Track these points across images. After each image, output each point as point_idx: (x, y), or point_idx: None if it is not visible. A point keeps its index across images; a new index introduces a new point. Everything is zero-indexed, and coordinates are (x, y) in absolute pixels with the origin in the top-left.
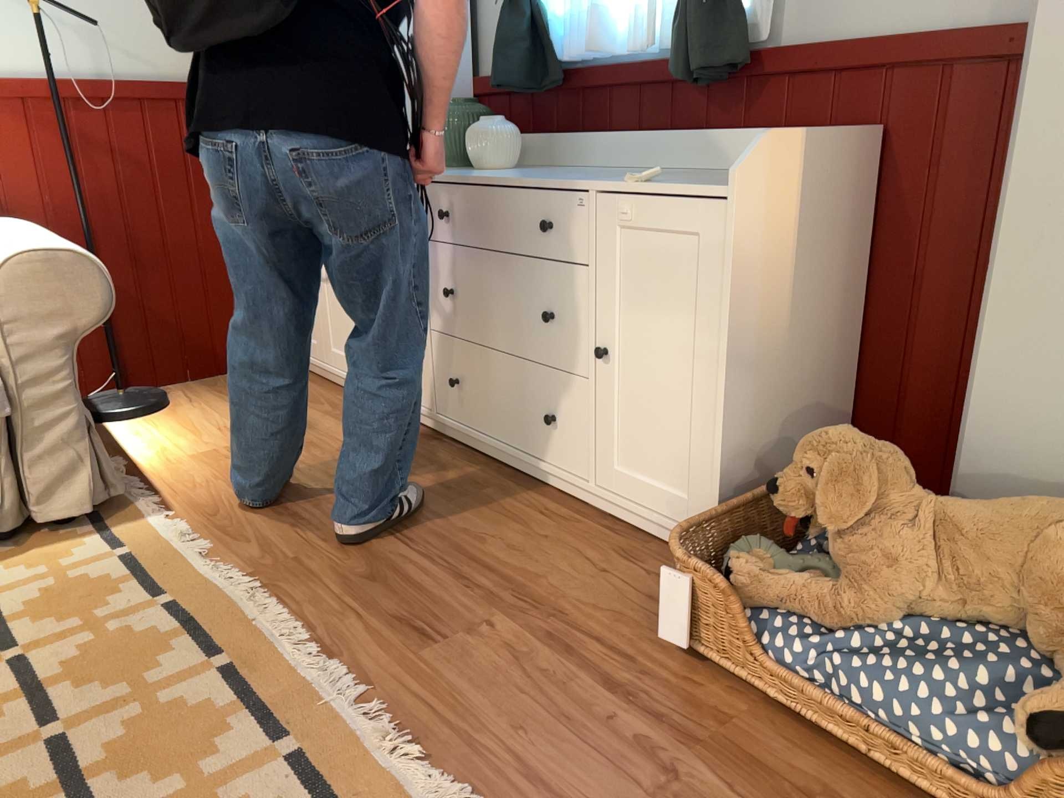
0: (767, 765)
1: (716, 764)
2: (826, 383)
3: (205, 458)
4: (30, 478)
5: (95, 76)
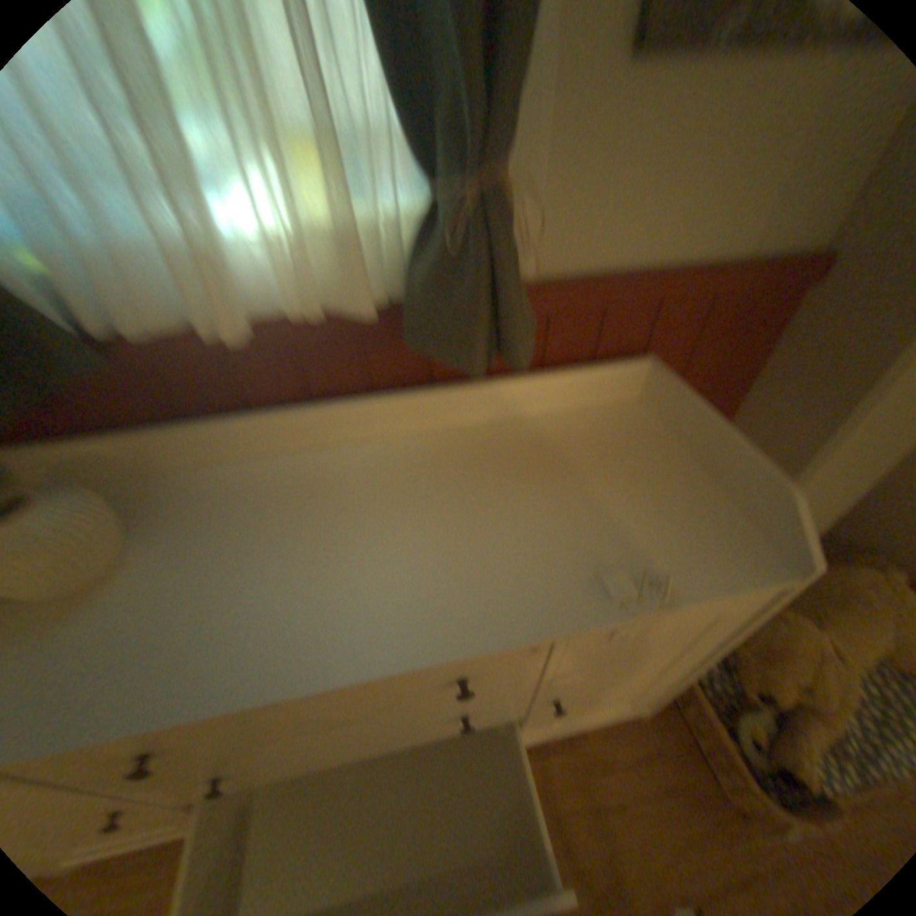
0: None
1: None
2: None
3: None
4: None
5: None
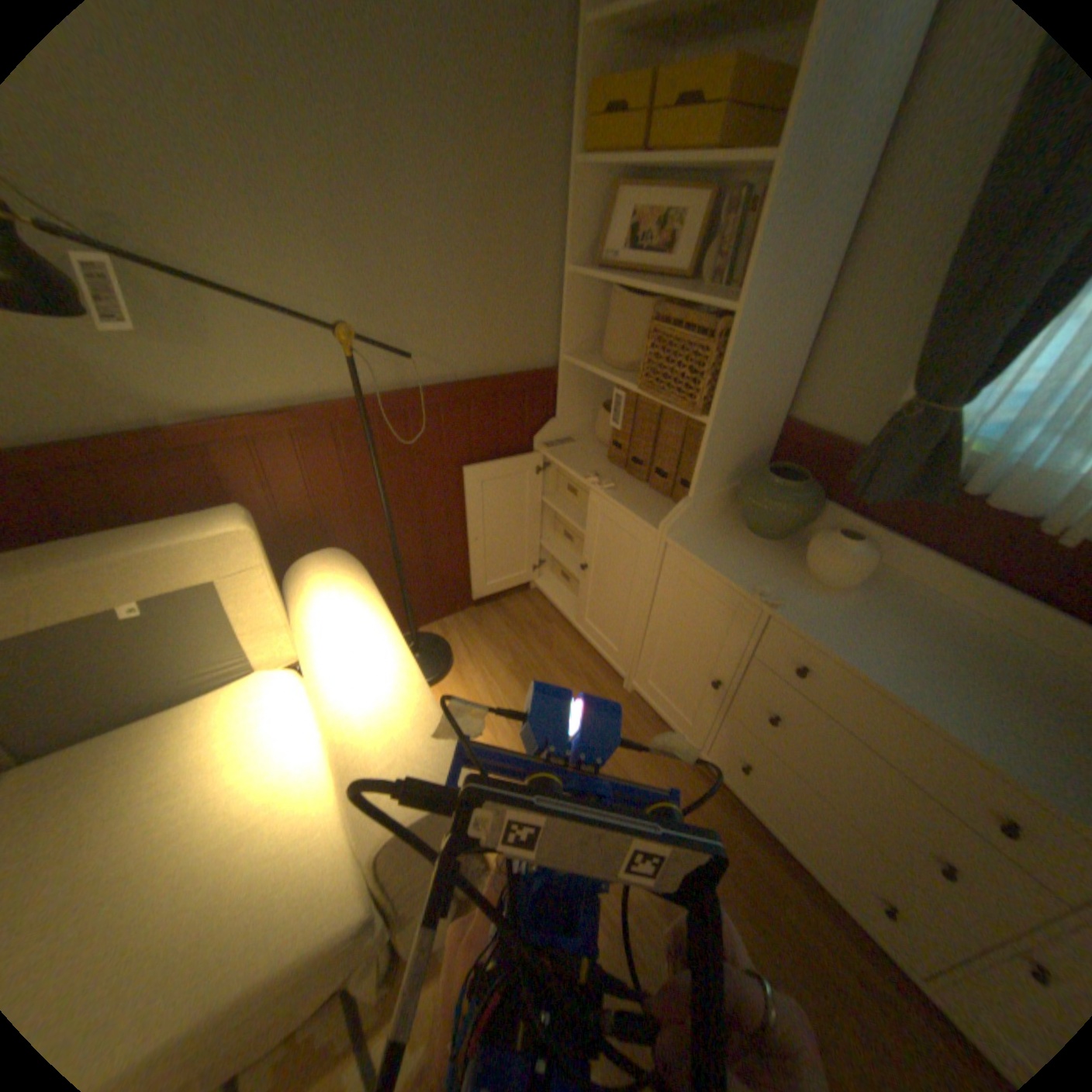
0: None
1: None
2: None
3: None
4: (399, 940)
5: (397, 382)
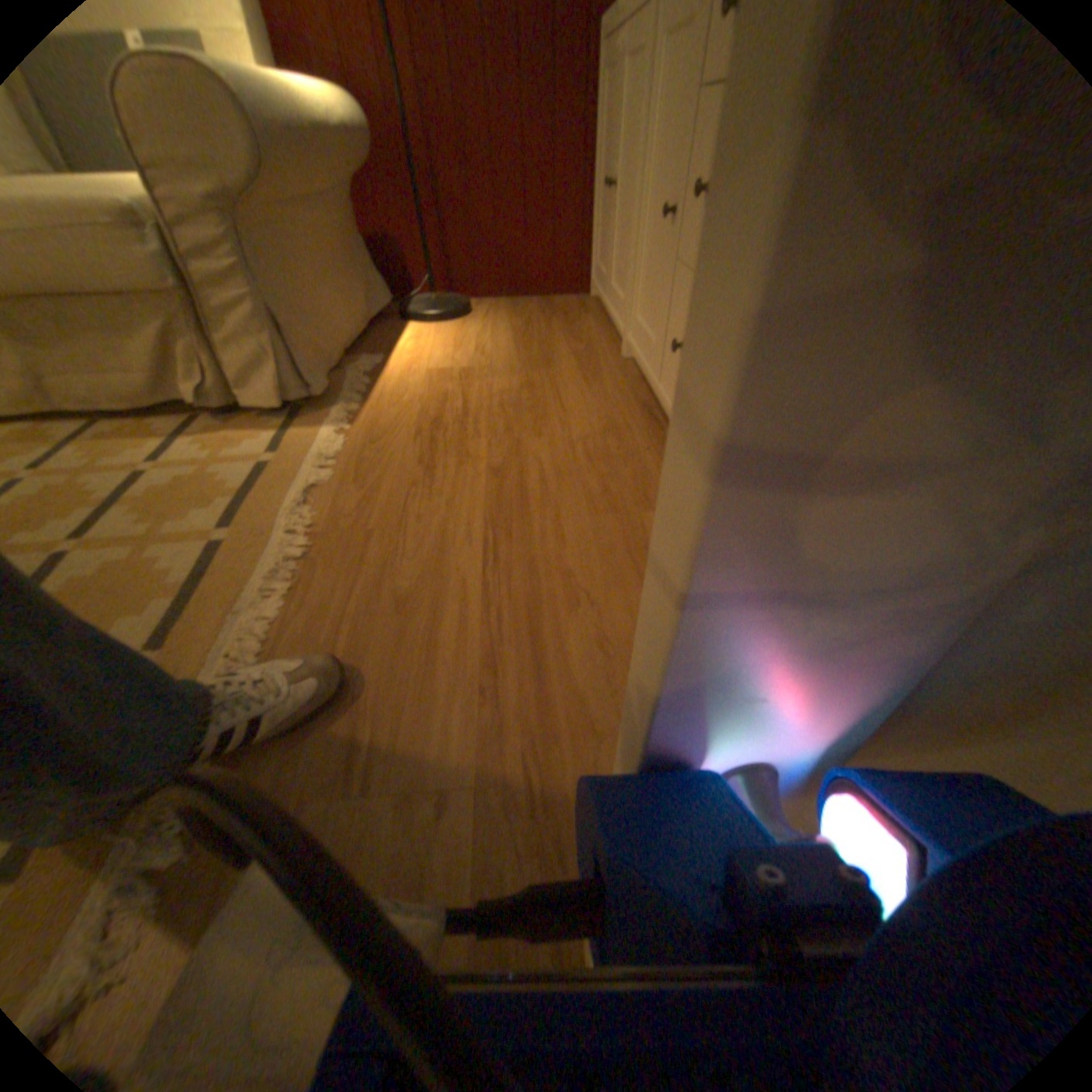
0: None
1: None
2: None
3: (434, 376)
4: (221, 361)
5: None
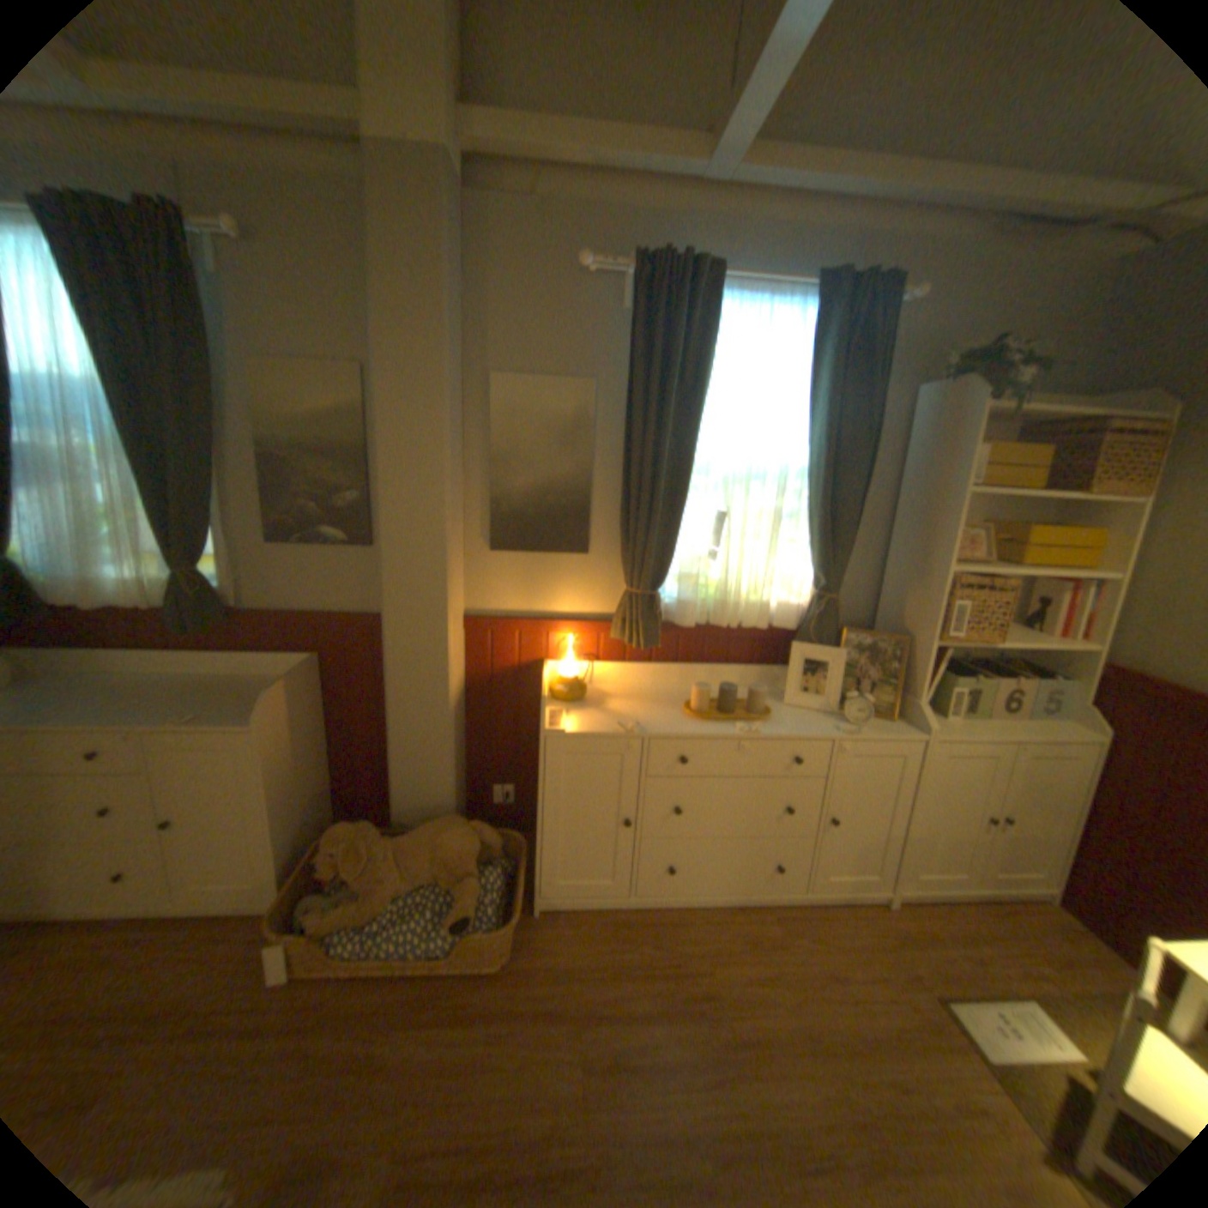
0: (349, 1016)
1: (325, 1035)
2: (316, 784)
3: None
4: None
5: None
